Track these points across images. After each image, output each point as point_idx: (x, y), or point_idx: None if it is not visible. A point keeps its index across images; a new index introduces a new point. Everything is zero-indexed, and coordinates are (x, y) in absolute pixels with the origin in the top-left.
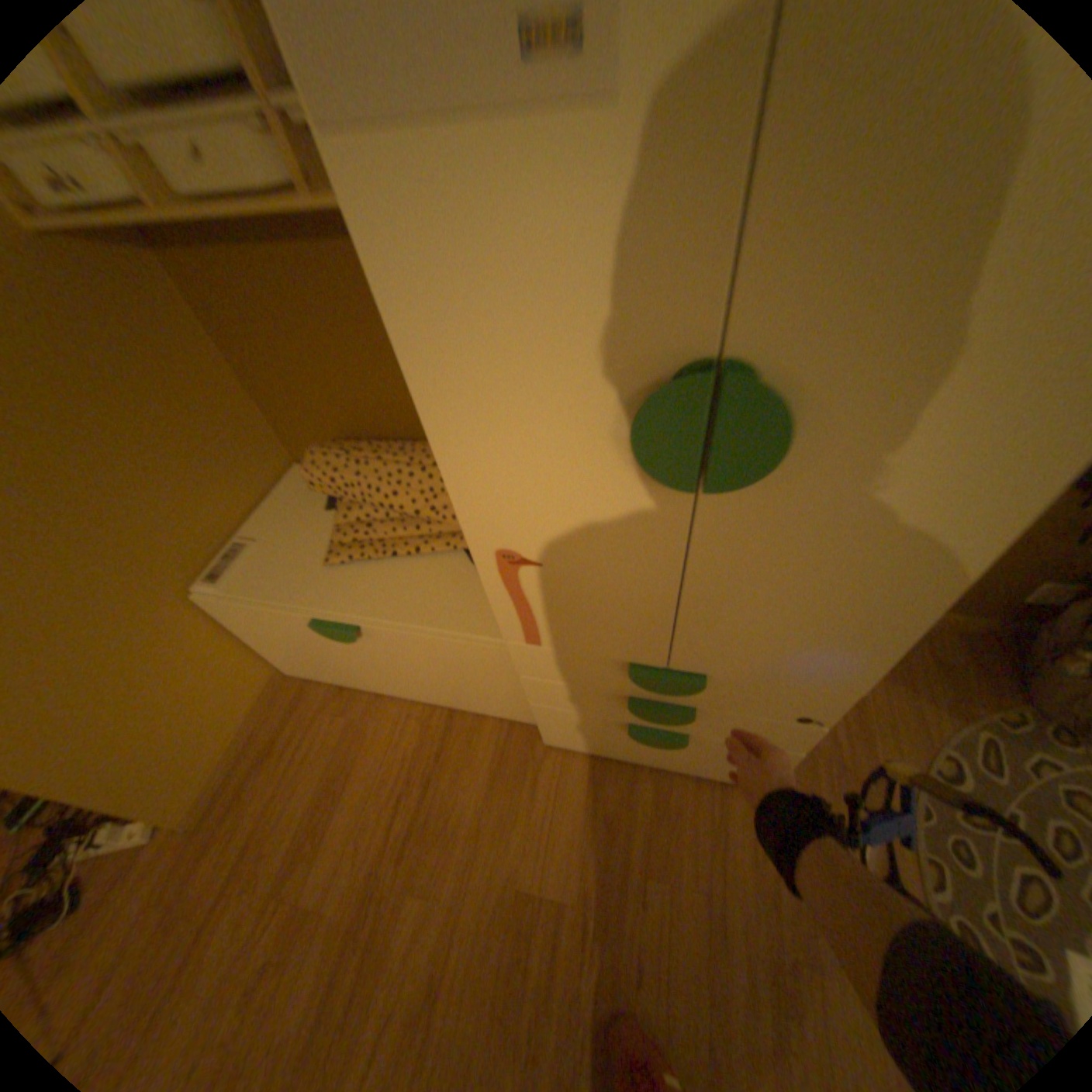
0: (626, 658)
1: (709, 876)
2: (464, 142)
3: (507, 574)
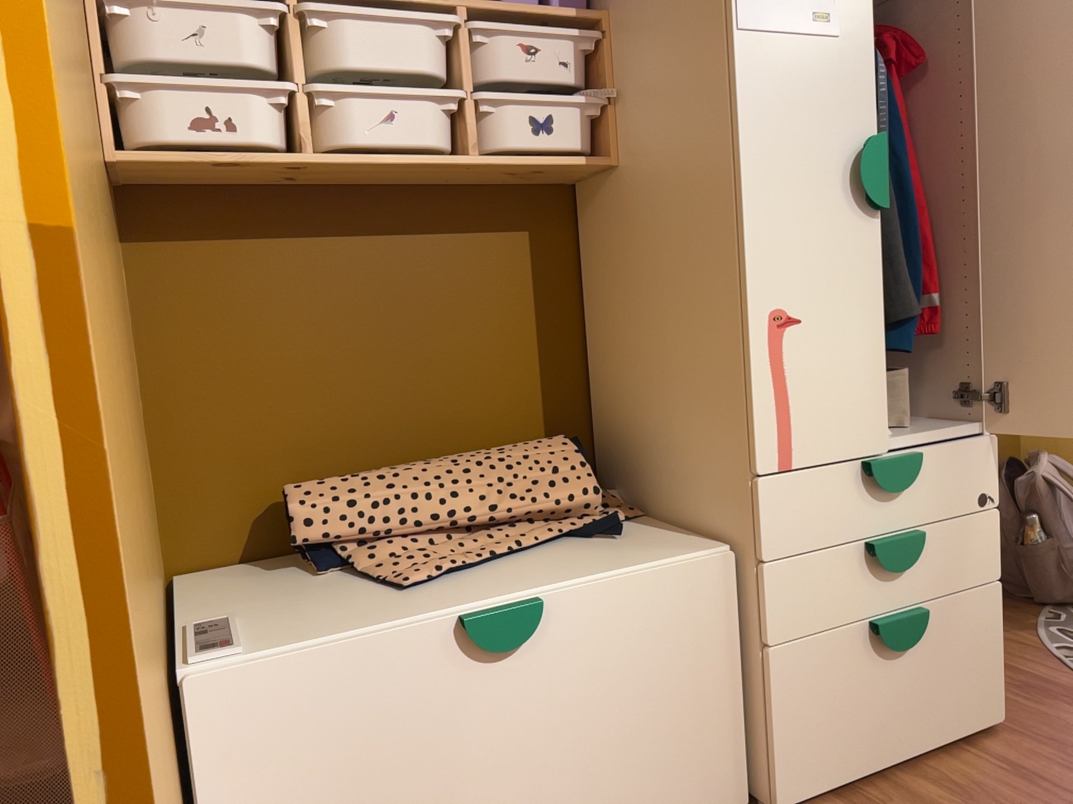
0: (863, 450)
1: (1068, 802)
2: (791, 41)
3: (775, 347)
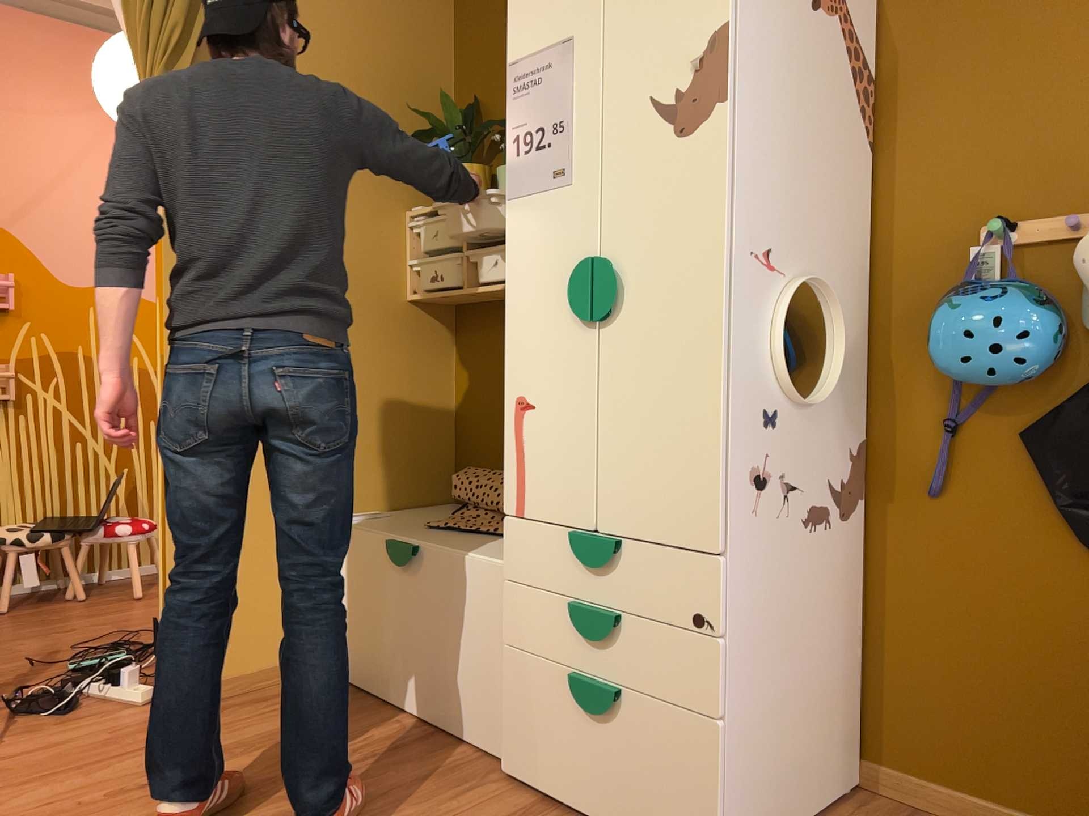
0: (572, 521)
1: None
2: (538, 197)
3: (517, 423)
